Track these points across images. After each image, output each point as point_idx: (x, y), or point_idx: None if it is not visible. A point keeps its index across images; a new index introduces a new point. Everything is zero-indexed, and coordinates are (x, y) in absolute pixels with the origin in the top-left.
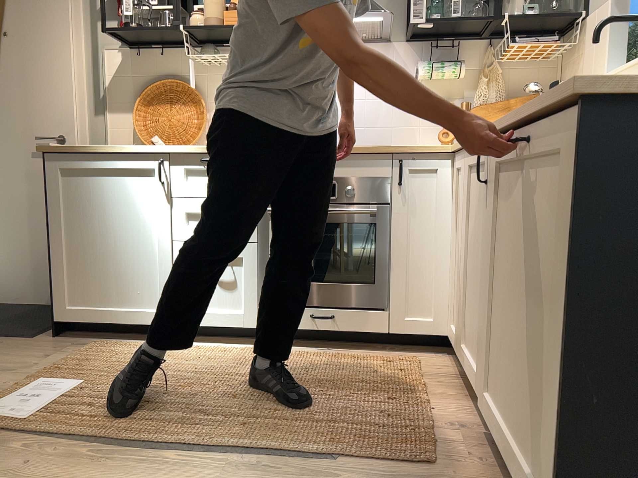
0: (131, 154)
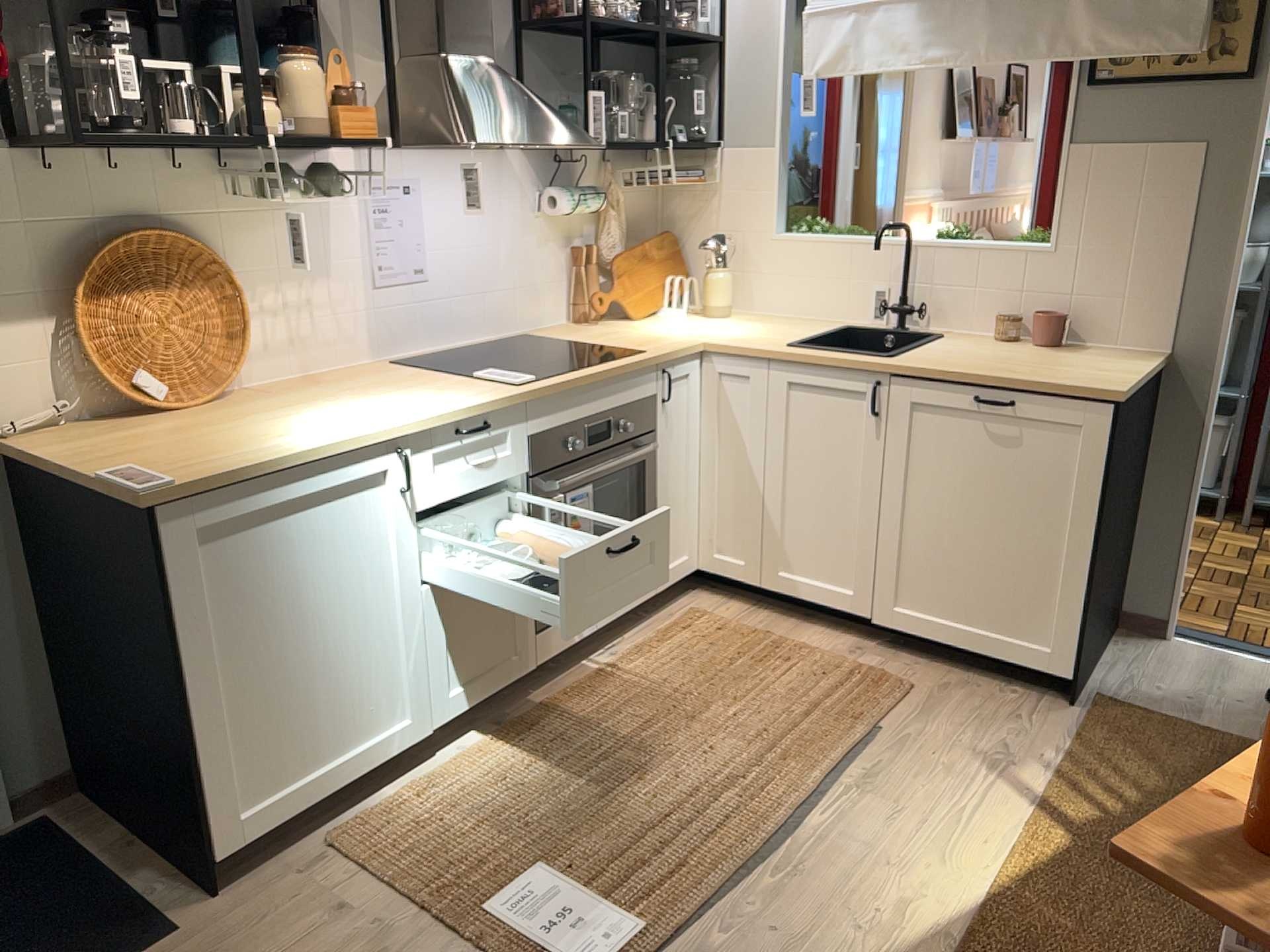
0: (347, 453)
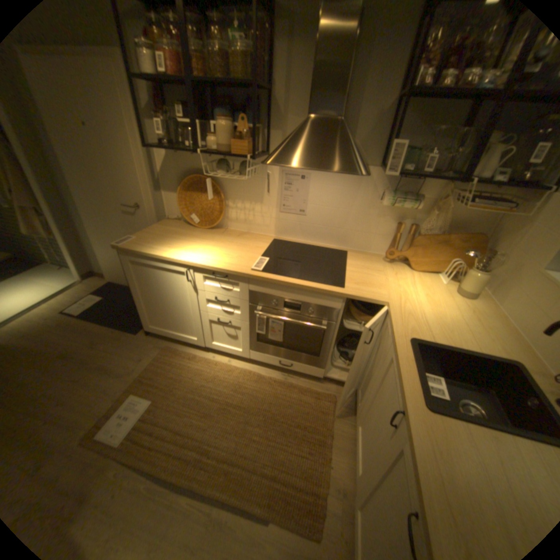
0: (168, 261)
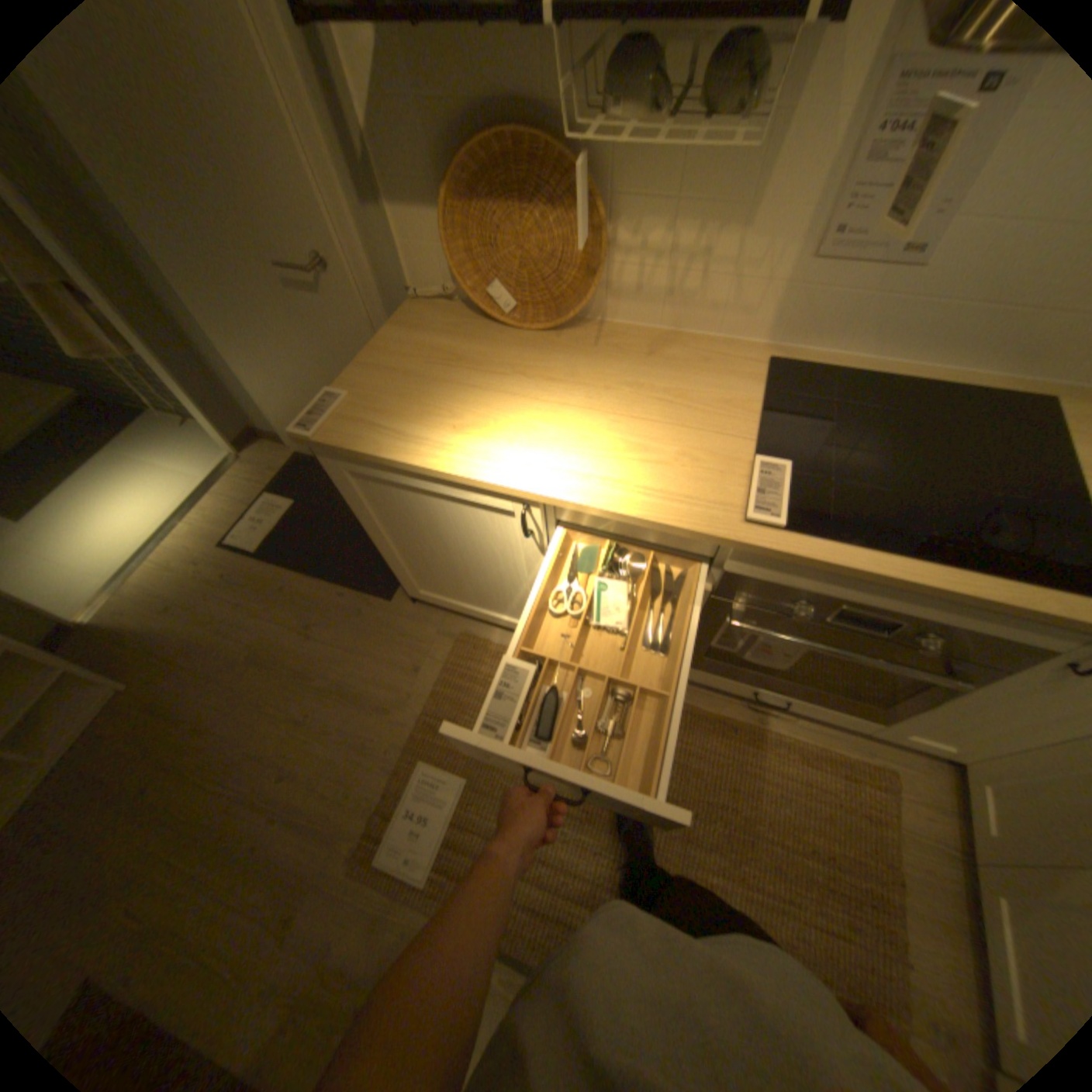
0: (465, 482)
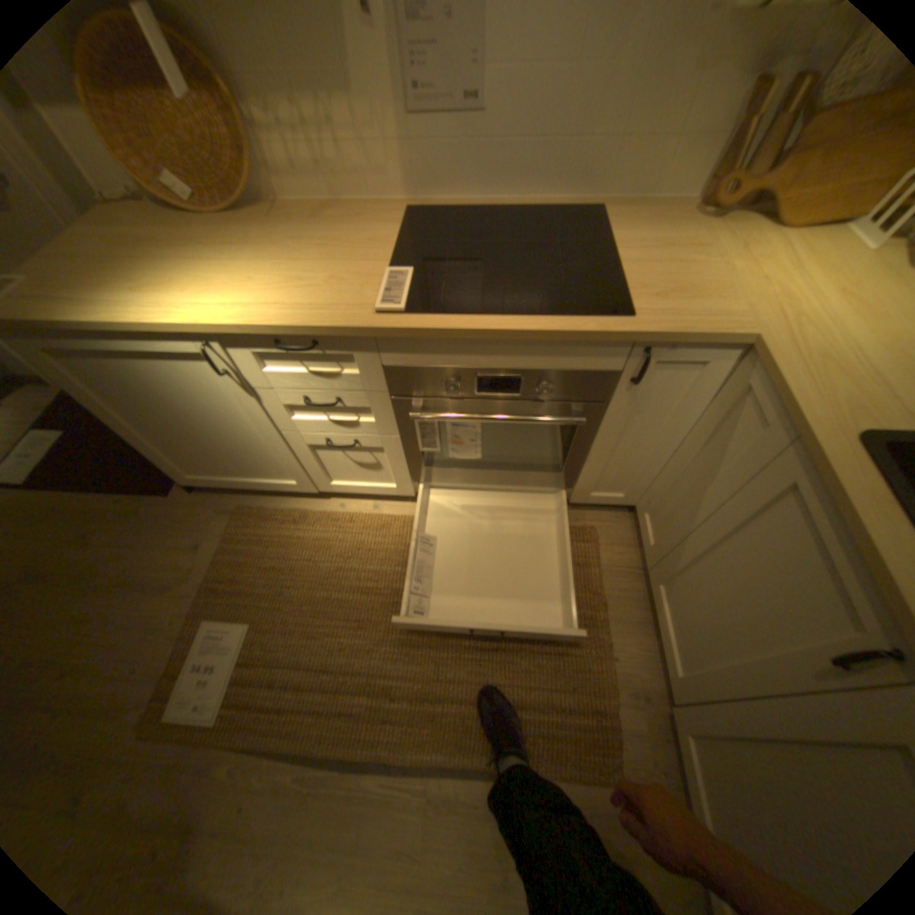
0: (139, 330)
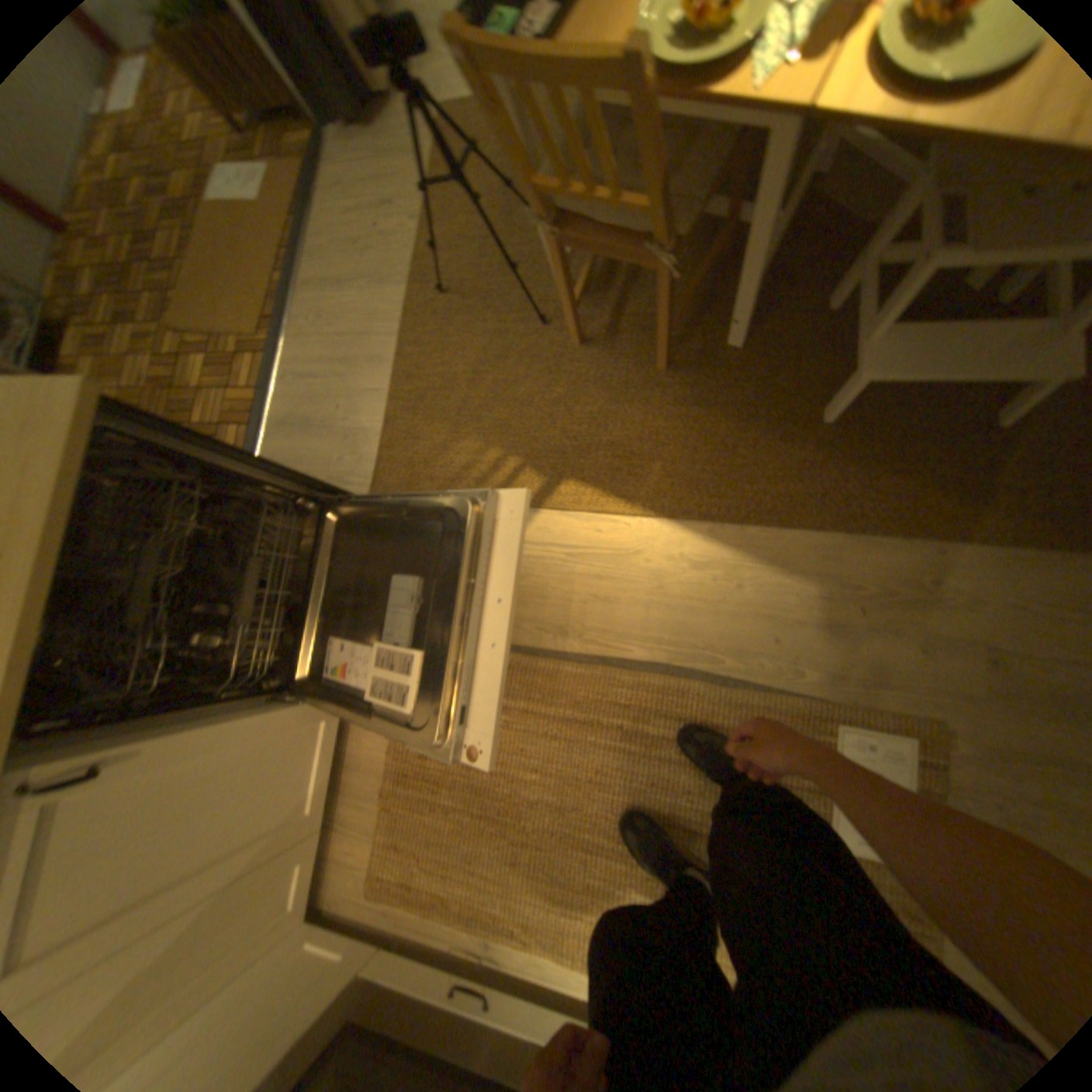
0: None
